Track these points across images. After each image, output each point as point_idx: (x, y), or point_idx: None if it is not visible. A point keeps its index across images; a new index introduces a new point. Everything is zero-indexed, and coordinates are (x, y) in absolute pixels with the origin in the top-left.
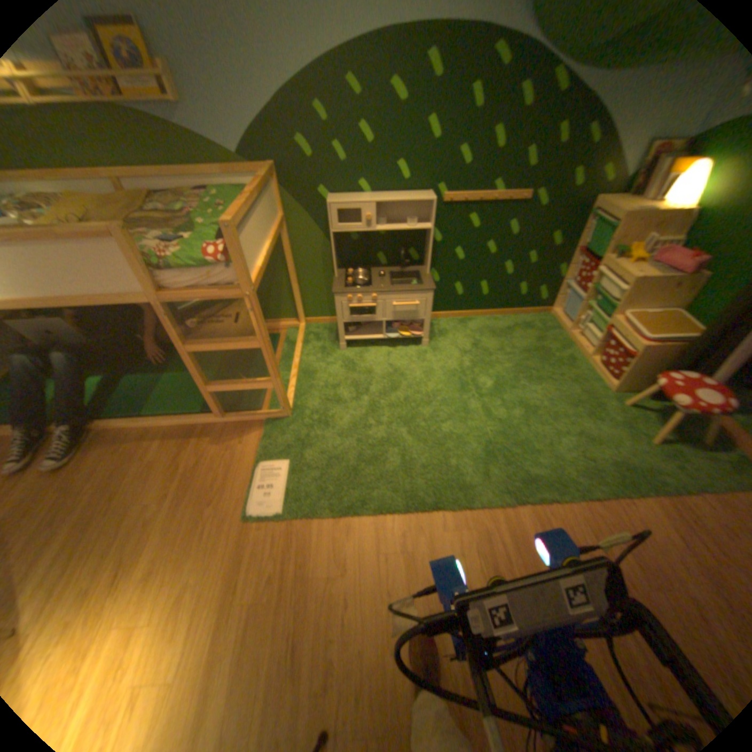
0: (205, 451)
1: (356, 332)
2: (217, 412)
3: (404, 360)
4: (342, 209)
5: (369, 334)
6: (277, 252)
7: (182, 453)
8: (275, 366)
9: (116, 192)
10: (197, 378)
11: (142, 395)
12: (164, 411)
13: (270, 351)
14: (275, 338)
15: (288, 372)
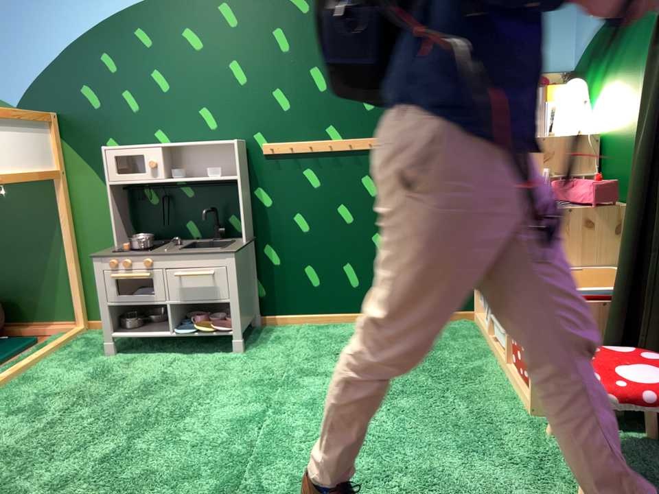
0: None
1: (133, 328)
2: None
3: (189, 369)
4: (116, 154)
5: (150, 331)
6: (51, 220)
7: None
8: None
9: None
10: None
11: None
12: None
13: None
14: (24, 343)
15: None
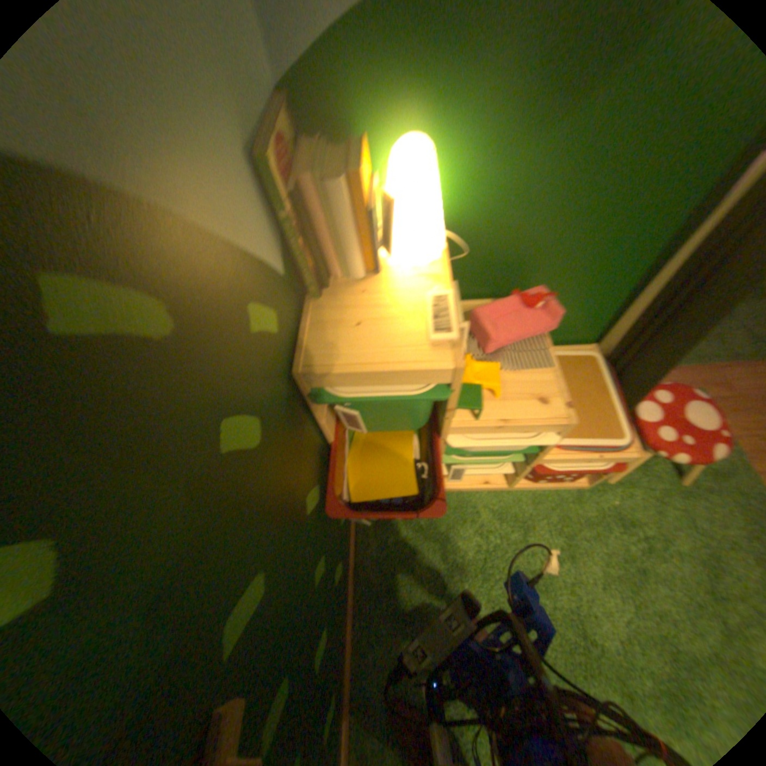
0: None
1: None
2: None
3: None
4: None
5: None
6: None
7: None
8: None
9: None
10: None
11: None
12: None
13: None
14: None
15: None
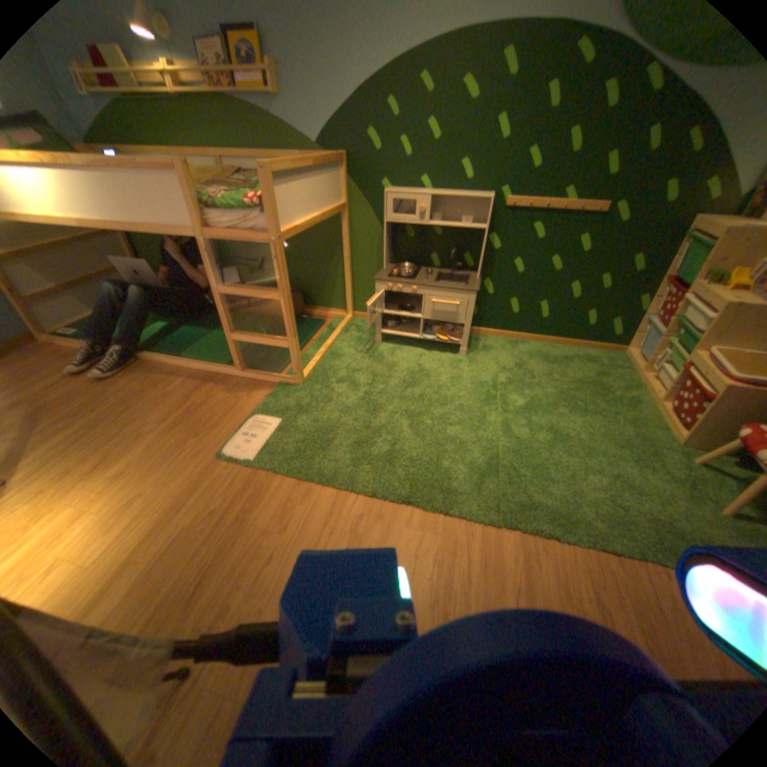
0: (216, 395)
1: (393, 327)
2: (237, 363)
3: (434, 362)
4: (397, 197)
5: (406, 331)
6: (336, 239)
7: (196, 391)
8: (292, 323)
9: (215, 168)
10: (225, 323)
11: (188, 342)
12: (199, 357)
13: (289, 306)
14: (319, 322)
15: (318, 349)
